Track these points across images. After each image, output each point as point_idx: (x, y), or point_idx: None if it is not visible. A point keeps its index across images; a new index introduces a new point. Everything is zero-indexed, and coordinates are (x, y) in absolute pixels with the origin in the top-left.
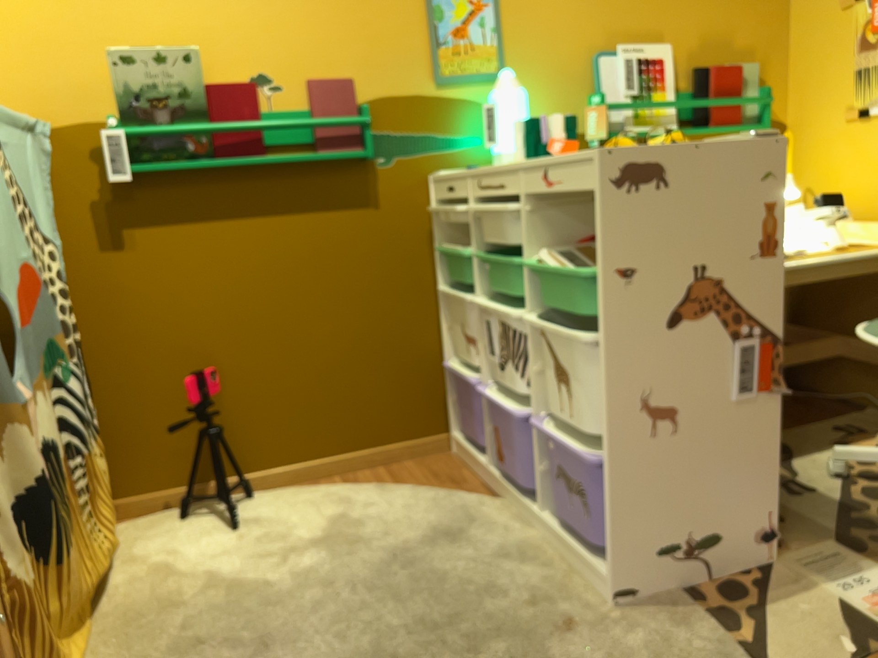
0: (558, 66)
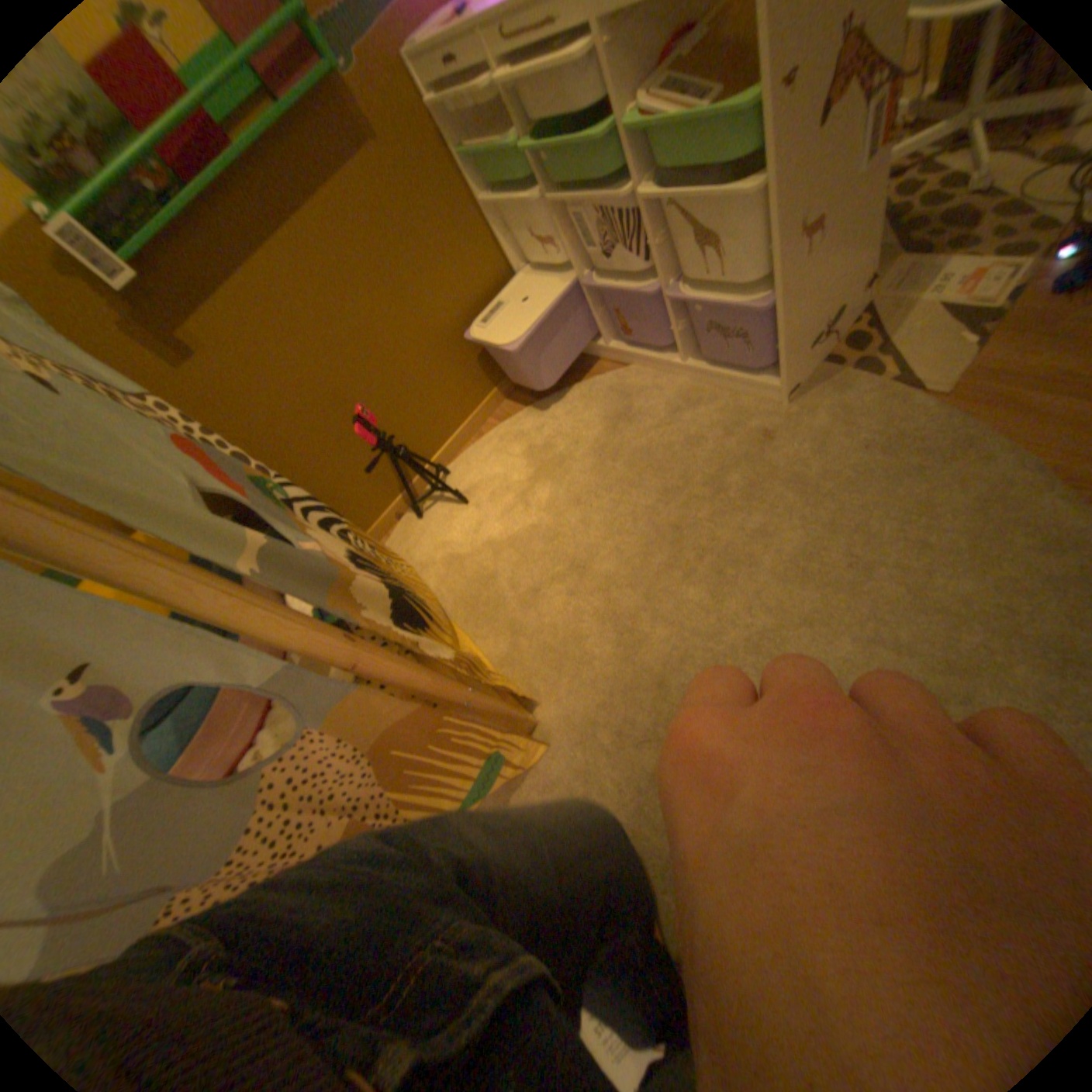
0: None
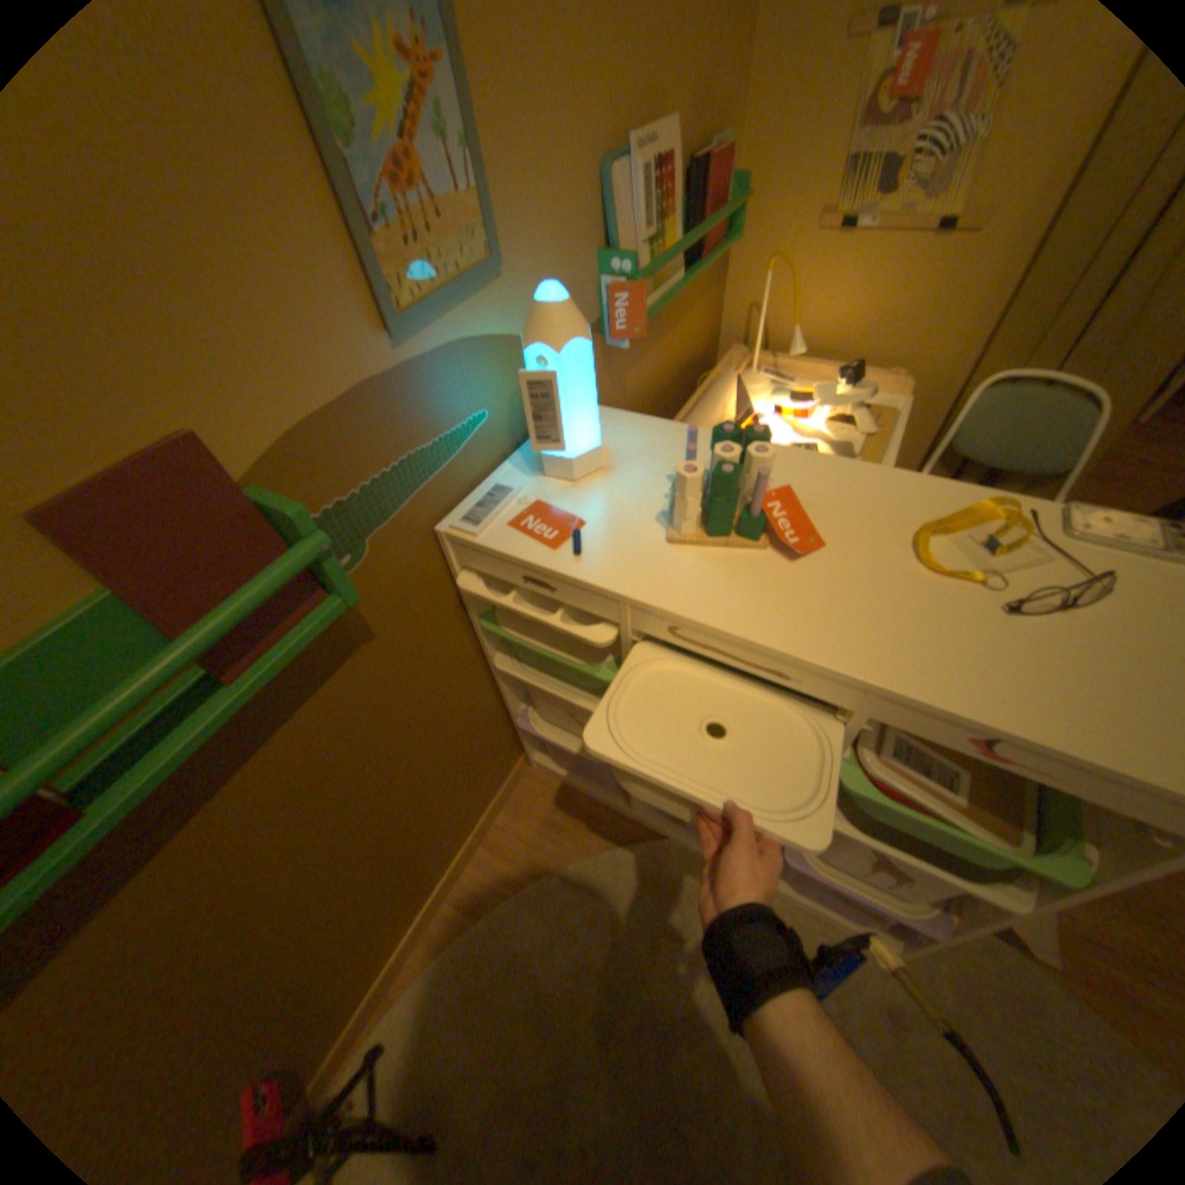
0: (564, 203)
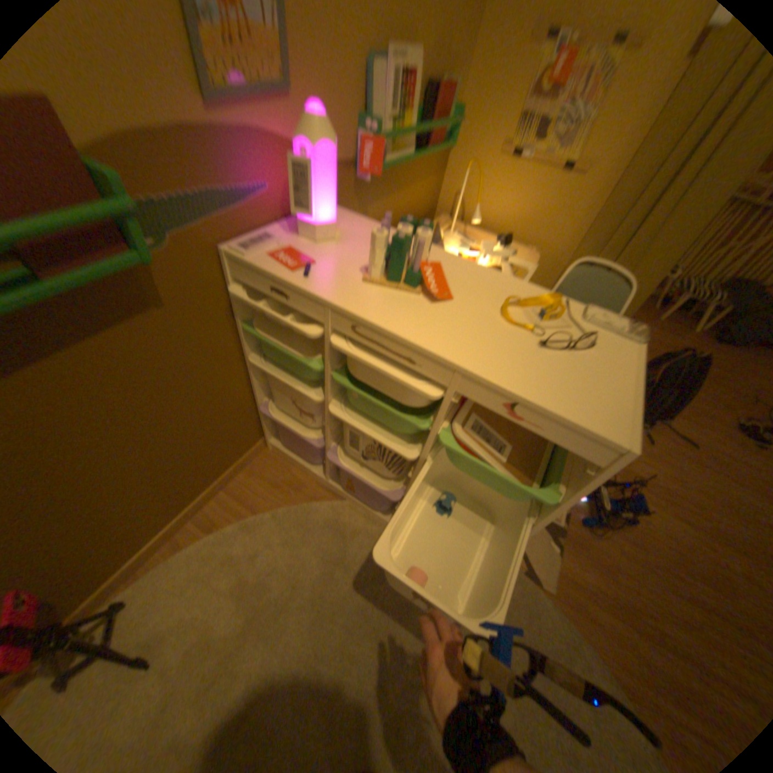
0: (339, 67)
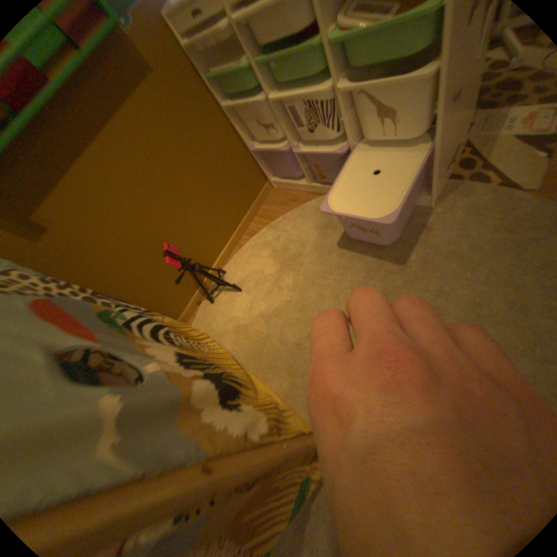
0: None
